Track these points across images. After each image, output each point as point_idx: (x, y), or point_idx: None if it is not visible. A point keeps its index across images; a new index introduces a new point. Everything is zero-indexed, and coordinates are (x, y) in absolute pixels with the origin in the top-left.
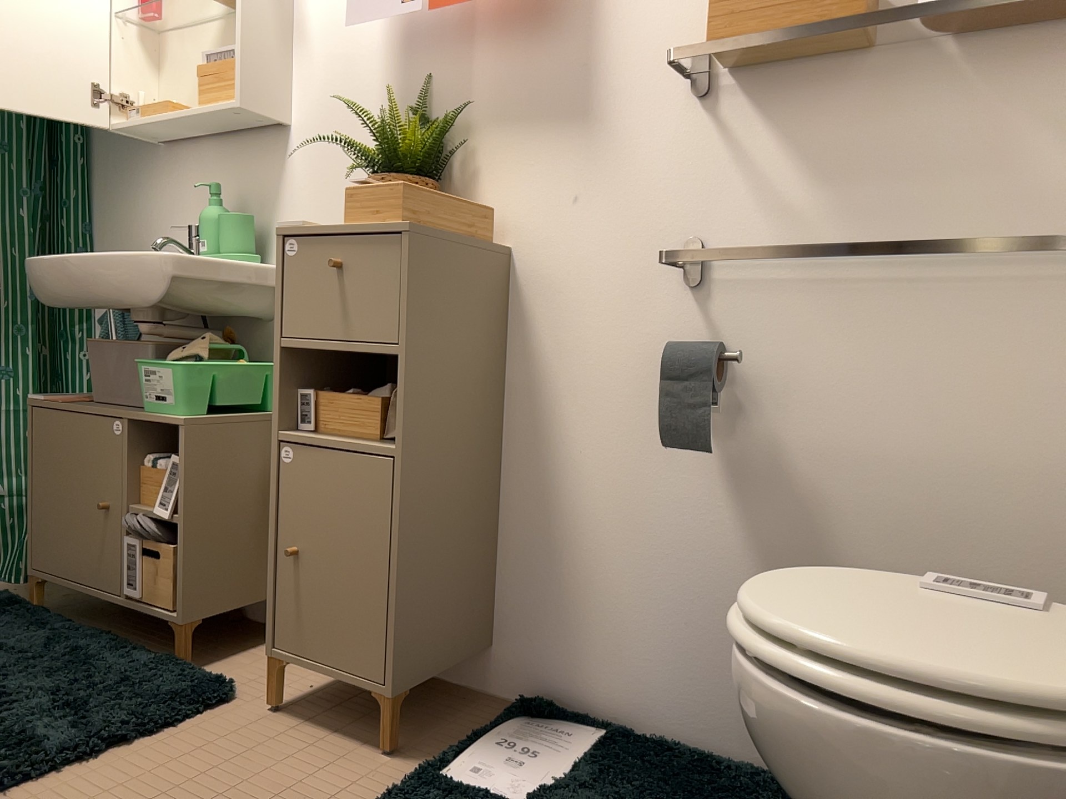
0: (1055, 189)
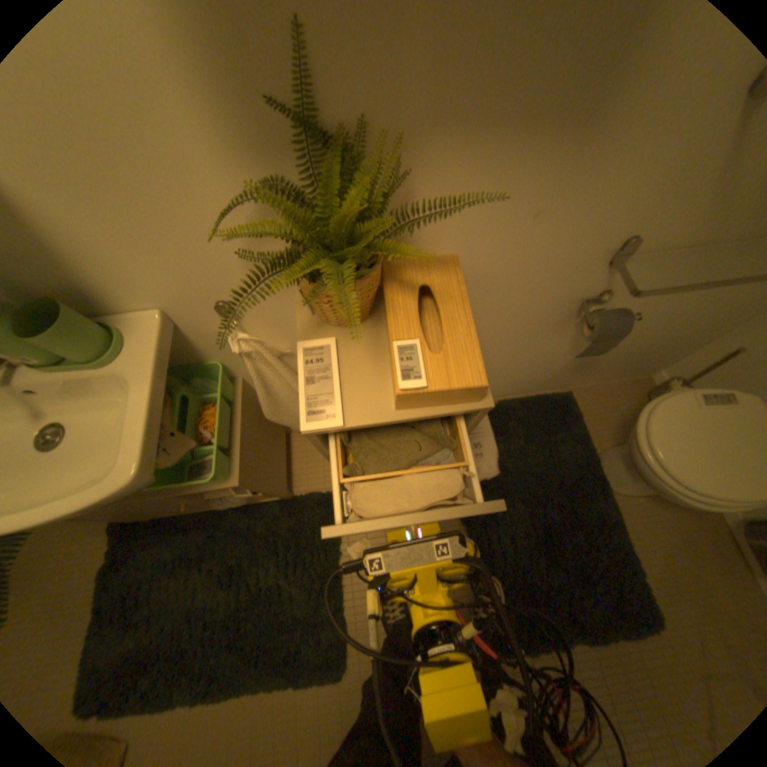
0: None
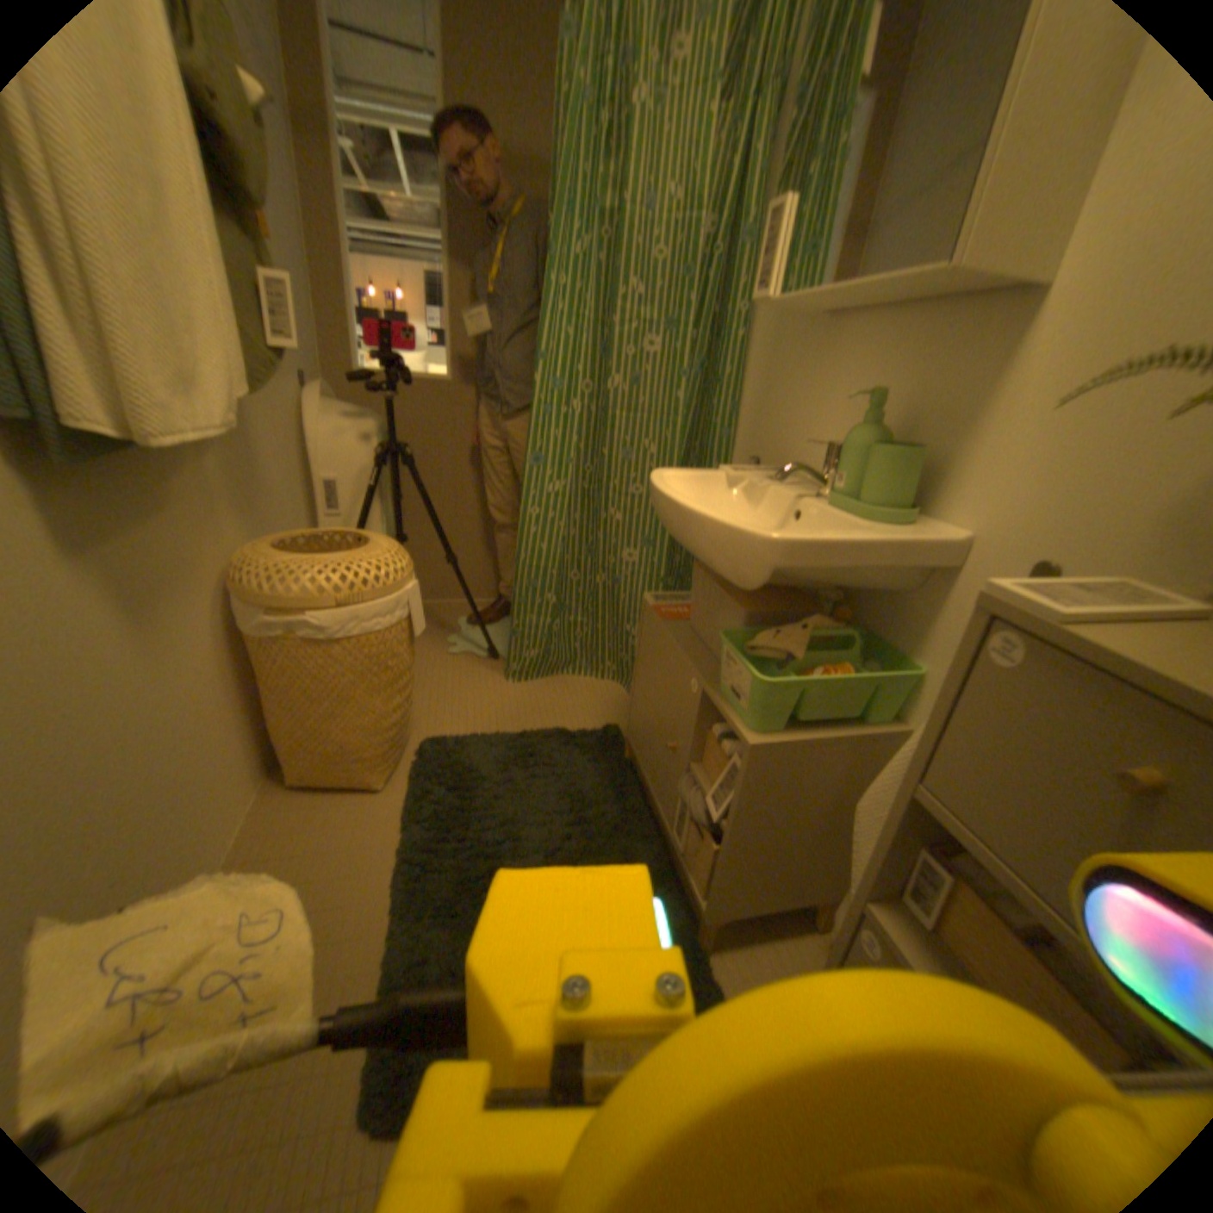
0: None
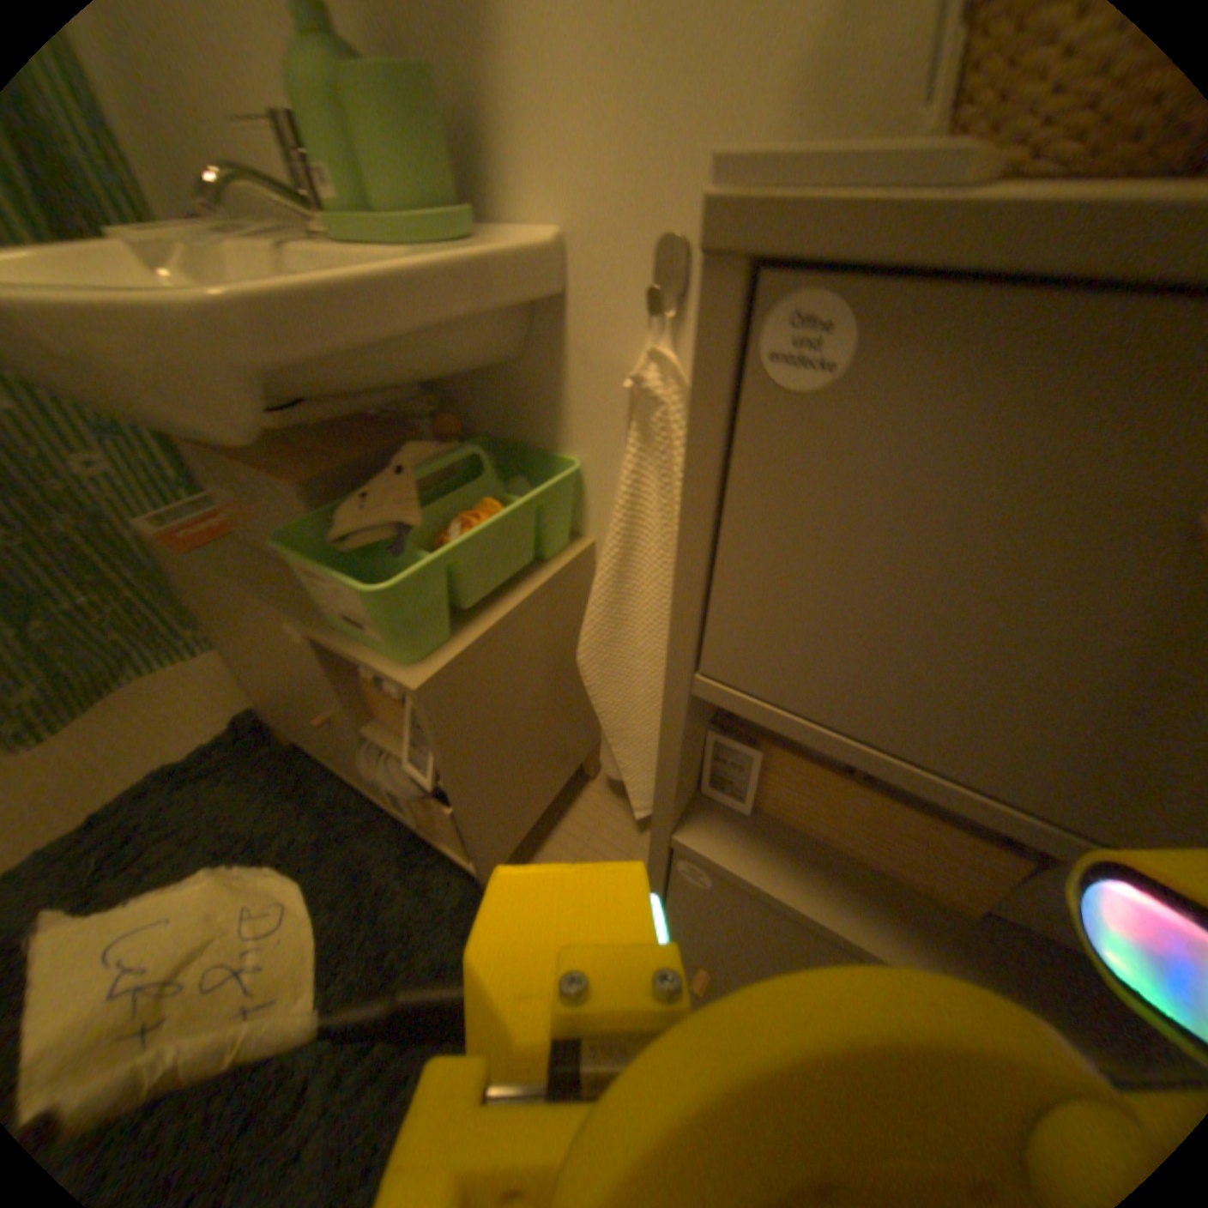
0: None
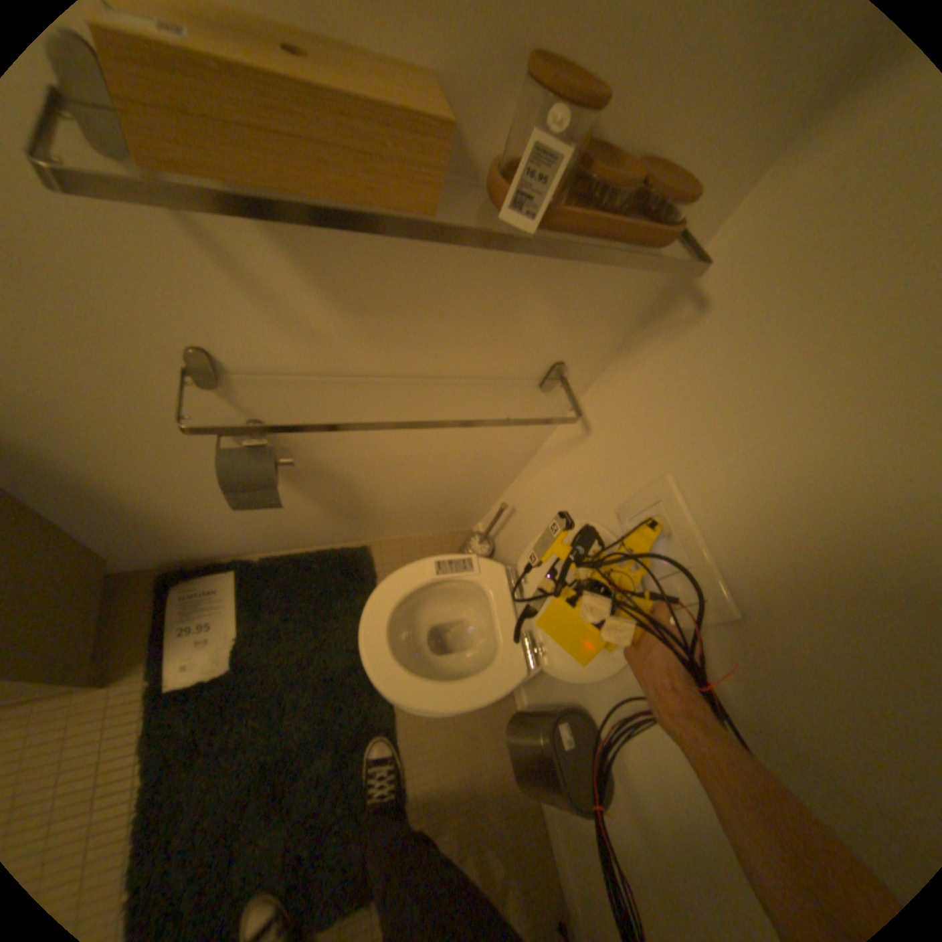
0: (540, 339)
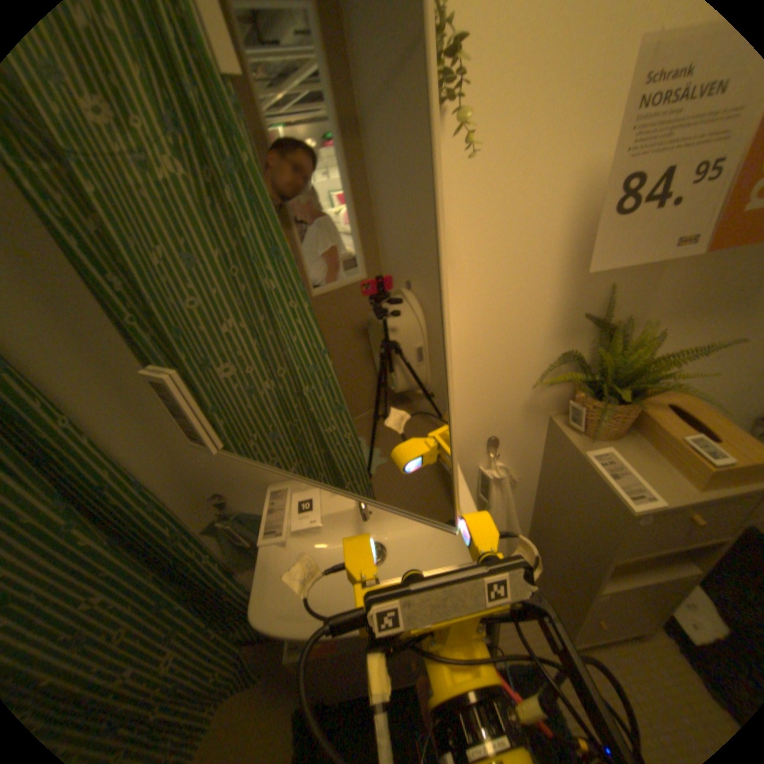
0: None
